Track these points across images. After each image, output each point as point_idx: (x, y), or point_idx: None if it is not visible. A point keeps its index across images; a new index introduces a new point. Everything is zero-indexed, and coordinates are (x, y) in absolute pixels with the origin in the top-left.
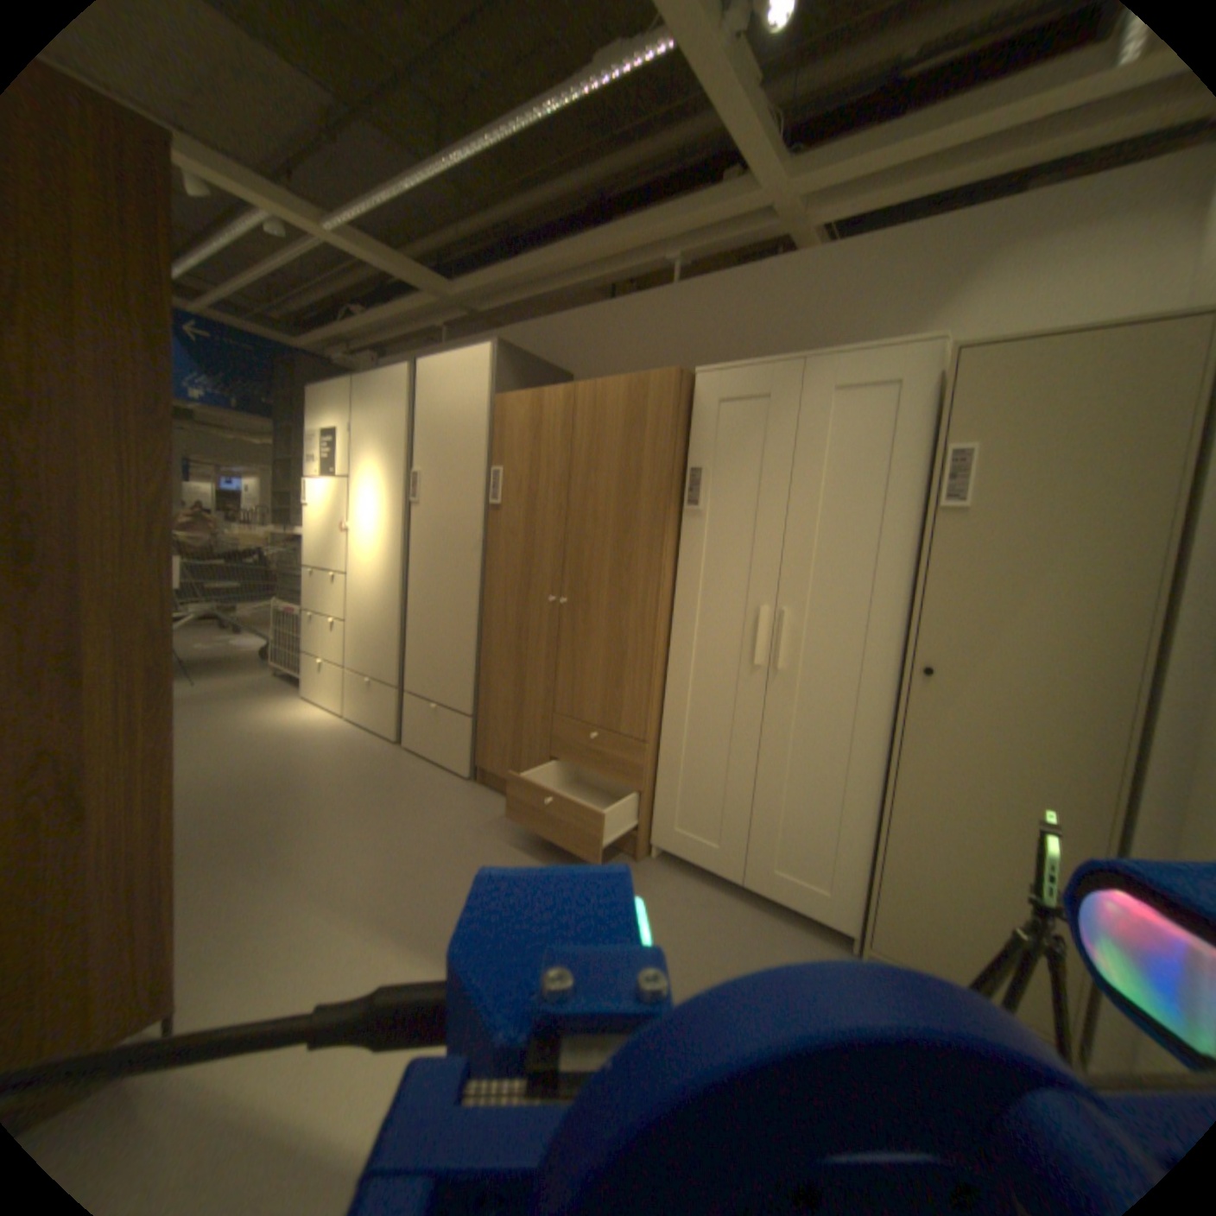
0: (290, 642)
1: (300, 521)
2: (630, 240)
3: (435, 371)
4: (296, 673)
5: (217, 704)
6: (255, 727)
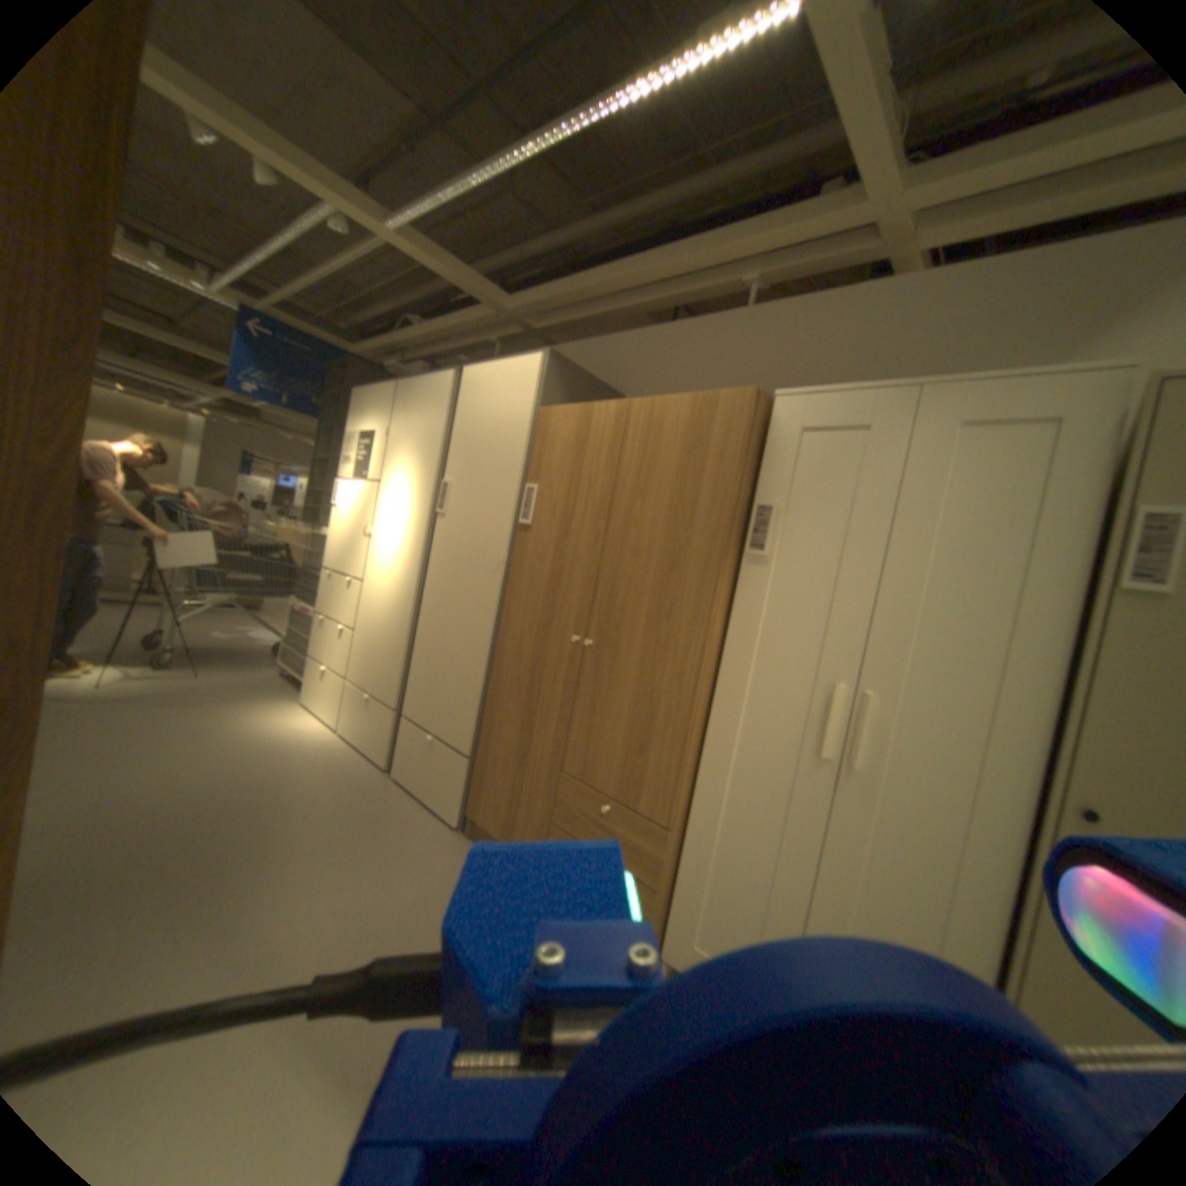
0: (302, 645)
1: (331, 523)
2: (707, 257)
3: (481, 380)
4: (303, 677)
5: (216, 701)
6: (247, 734)
